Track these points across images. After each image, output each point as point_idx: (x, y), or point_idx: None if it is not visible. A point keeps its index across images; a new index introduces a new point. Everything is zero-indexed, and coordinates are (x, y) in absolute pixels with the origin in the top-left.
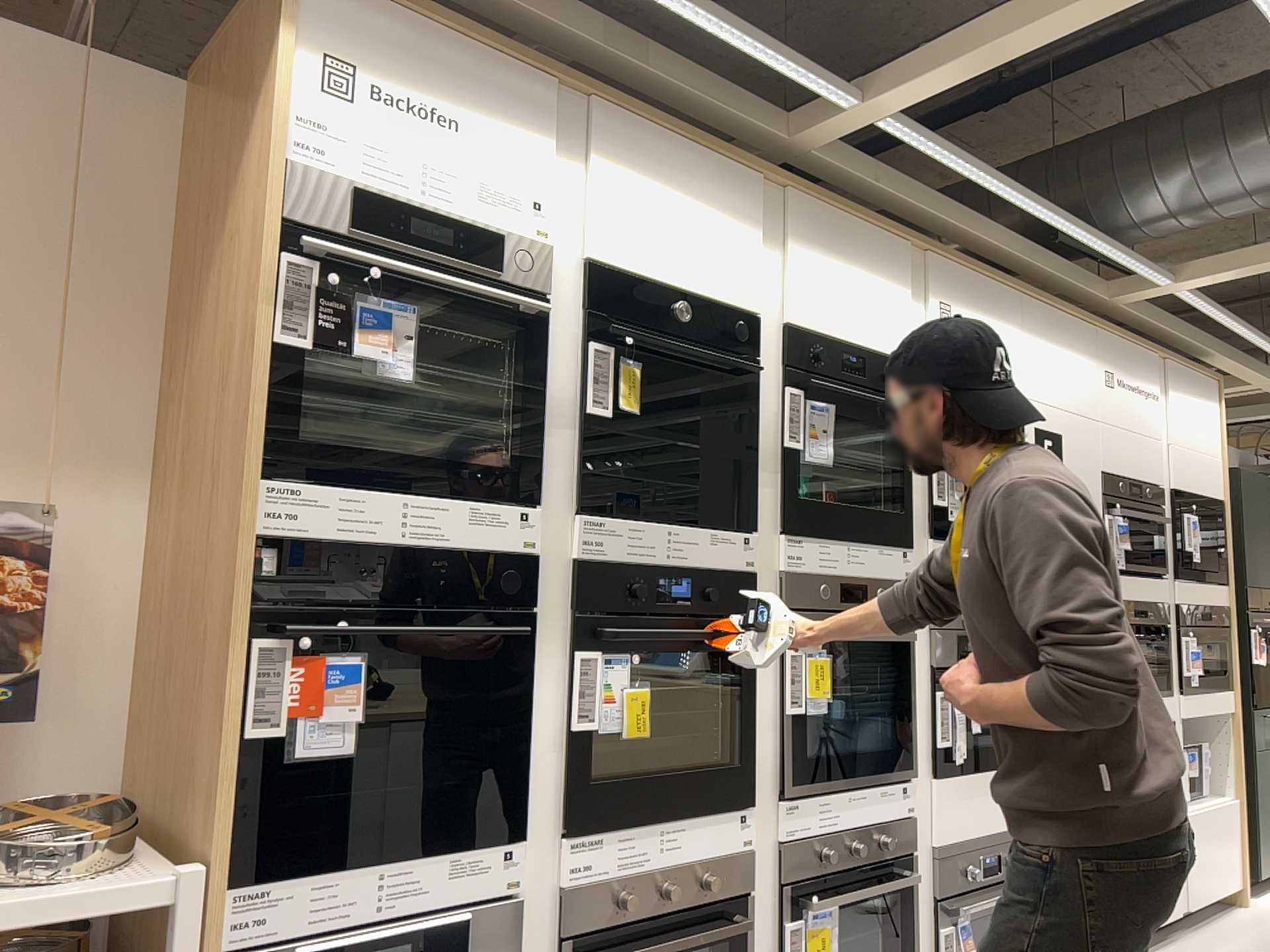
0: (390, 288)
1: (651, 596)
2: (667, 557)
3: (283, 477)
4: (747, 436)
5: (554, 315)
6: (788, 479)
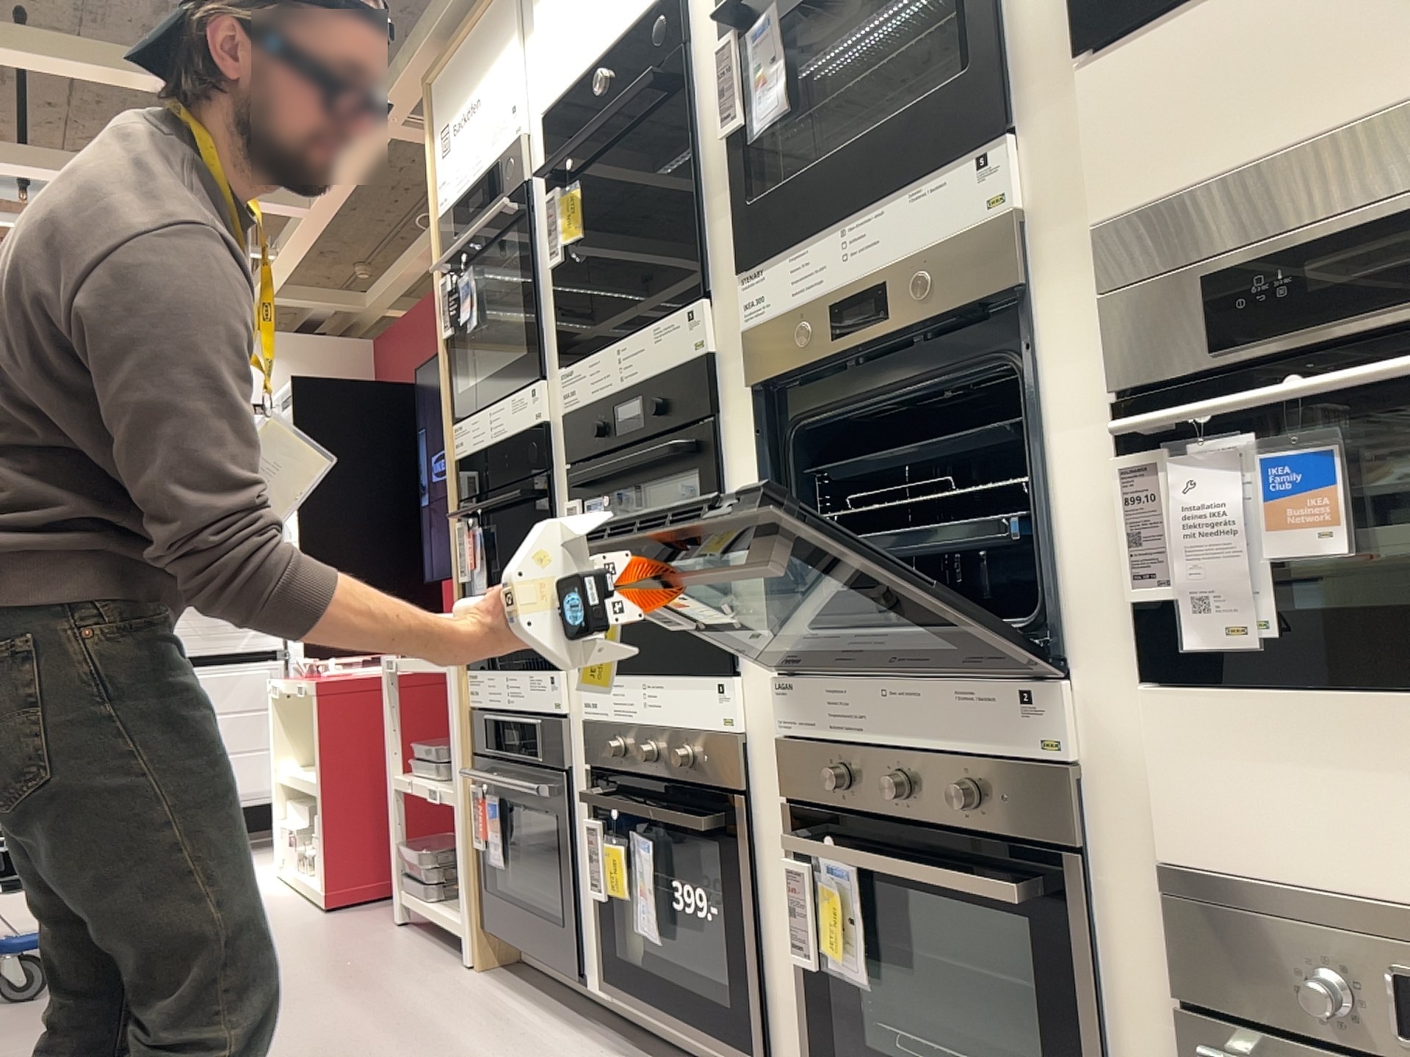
0: (465, 262)
1: (610, 433)
2: (619, 381)
3: (459, 423)
4: (692, 160)
5: (531, 191)
6: (743, 178)
